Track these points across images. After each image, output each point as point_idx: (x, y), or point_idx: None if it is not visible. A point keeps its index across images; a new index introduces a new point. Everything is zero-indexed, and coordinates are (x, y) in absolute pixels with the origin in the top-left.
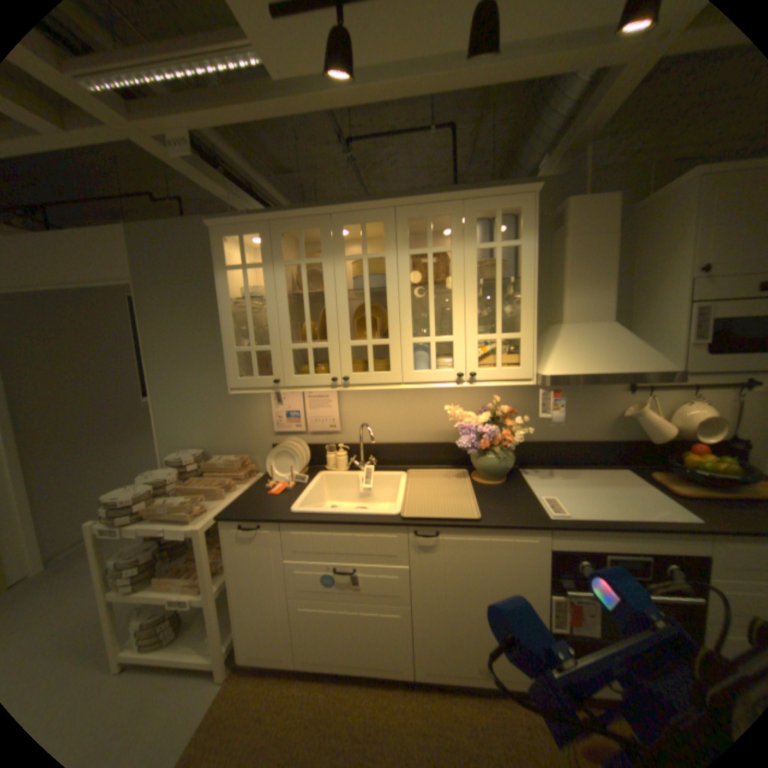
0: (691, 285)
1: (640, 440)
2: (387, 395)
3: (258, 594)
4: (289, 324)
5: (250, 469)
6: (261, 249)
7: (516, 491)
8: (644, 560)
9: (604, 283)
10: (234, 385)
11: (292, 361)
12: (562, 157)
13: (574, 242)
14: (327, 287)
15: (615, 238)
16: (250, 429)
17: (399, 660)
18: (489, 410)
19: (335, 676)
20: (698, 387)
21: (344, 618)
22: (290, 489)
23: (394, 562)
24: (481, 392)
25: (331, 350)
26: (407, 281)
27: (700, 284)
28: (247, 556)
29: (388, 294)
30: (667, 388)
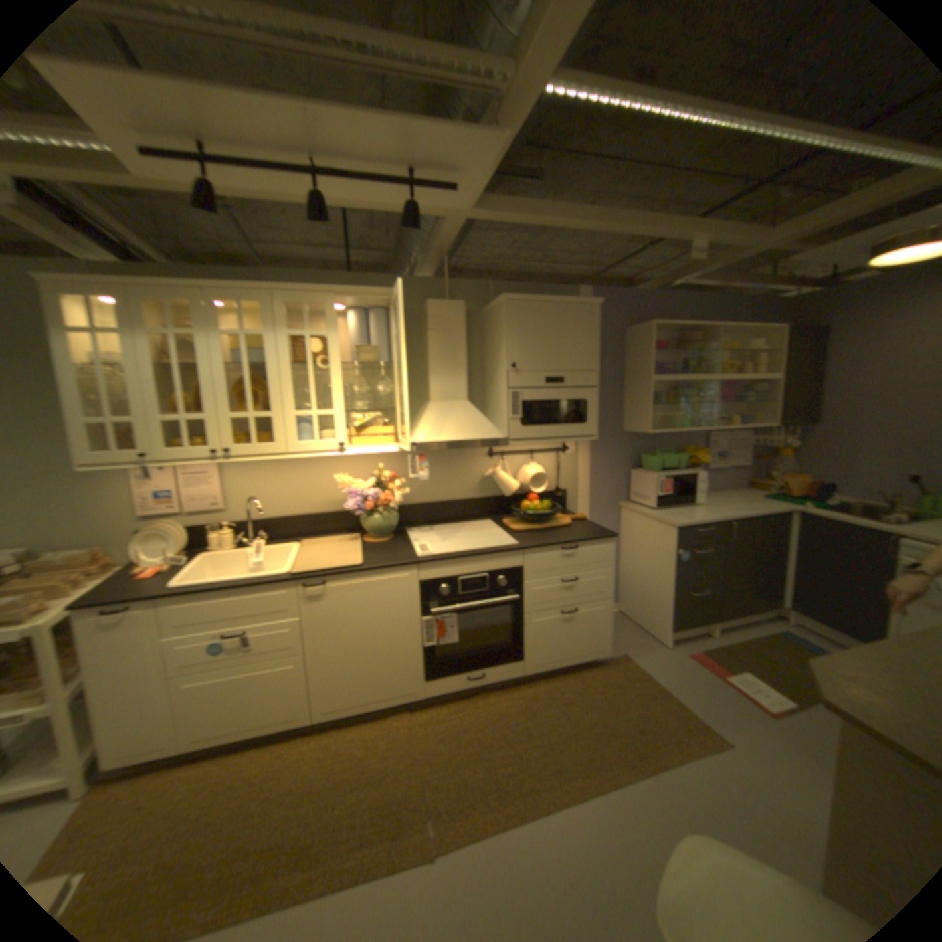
0: (506, 377)
1: (497, 496)
2: (275, 469)
3: (126, 683)
4: (153, 394)
5: (100, 563)
6: (114, 313)
7: (397, 544)
8: (481, 577)
9: (456, 371)
10: (79, 460)
11: (158, 434)
12: (427, 262)
13: (432, 337)
14: (199, 359)
15: (461, 337)
16: (97, 517)
17: (292, 708)
18: (375, 477)
19: (226, 745)
20: (530, 453)
21: (233, 683)
22: (161, 573)
23: (282, 617)
24: (369, 463)
25: (207, 422)
26: (286, 359)
27: (510, 377)
28: (109, 644)
29: (267, 369)
30: (511, 454)
